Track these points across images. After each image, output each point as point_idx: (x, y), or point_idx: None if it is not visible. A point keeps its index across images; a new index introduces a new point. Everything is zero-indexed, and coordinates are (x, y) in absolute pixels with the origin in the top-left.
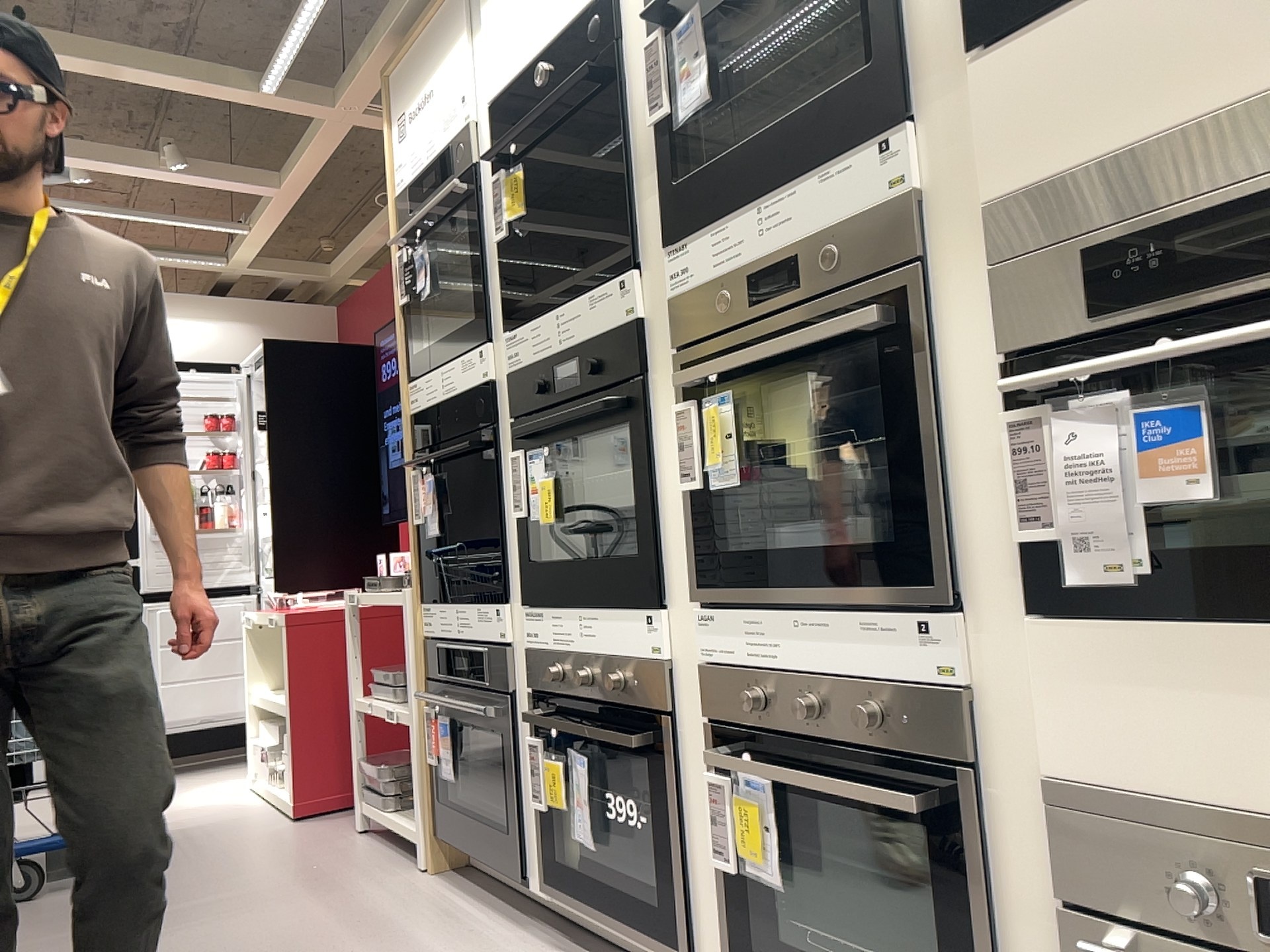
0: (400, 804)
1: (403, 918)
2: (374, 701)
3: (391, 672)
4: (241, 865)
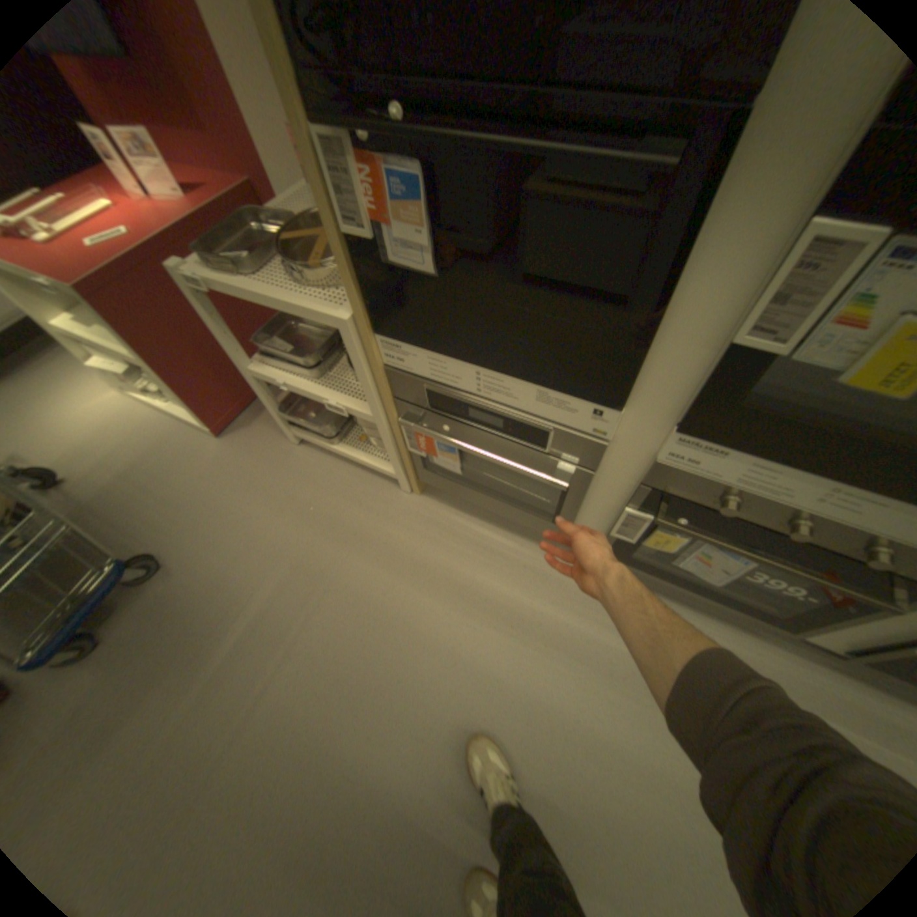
0: (338, 434)
1: (459, 565)
2: (282, 376)
3: (284, 345)
4: (243, 524)
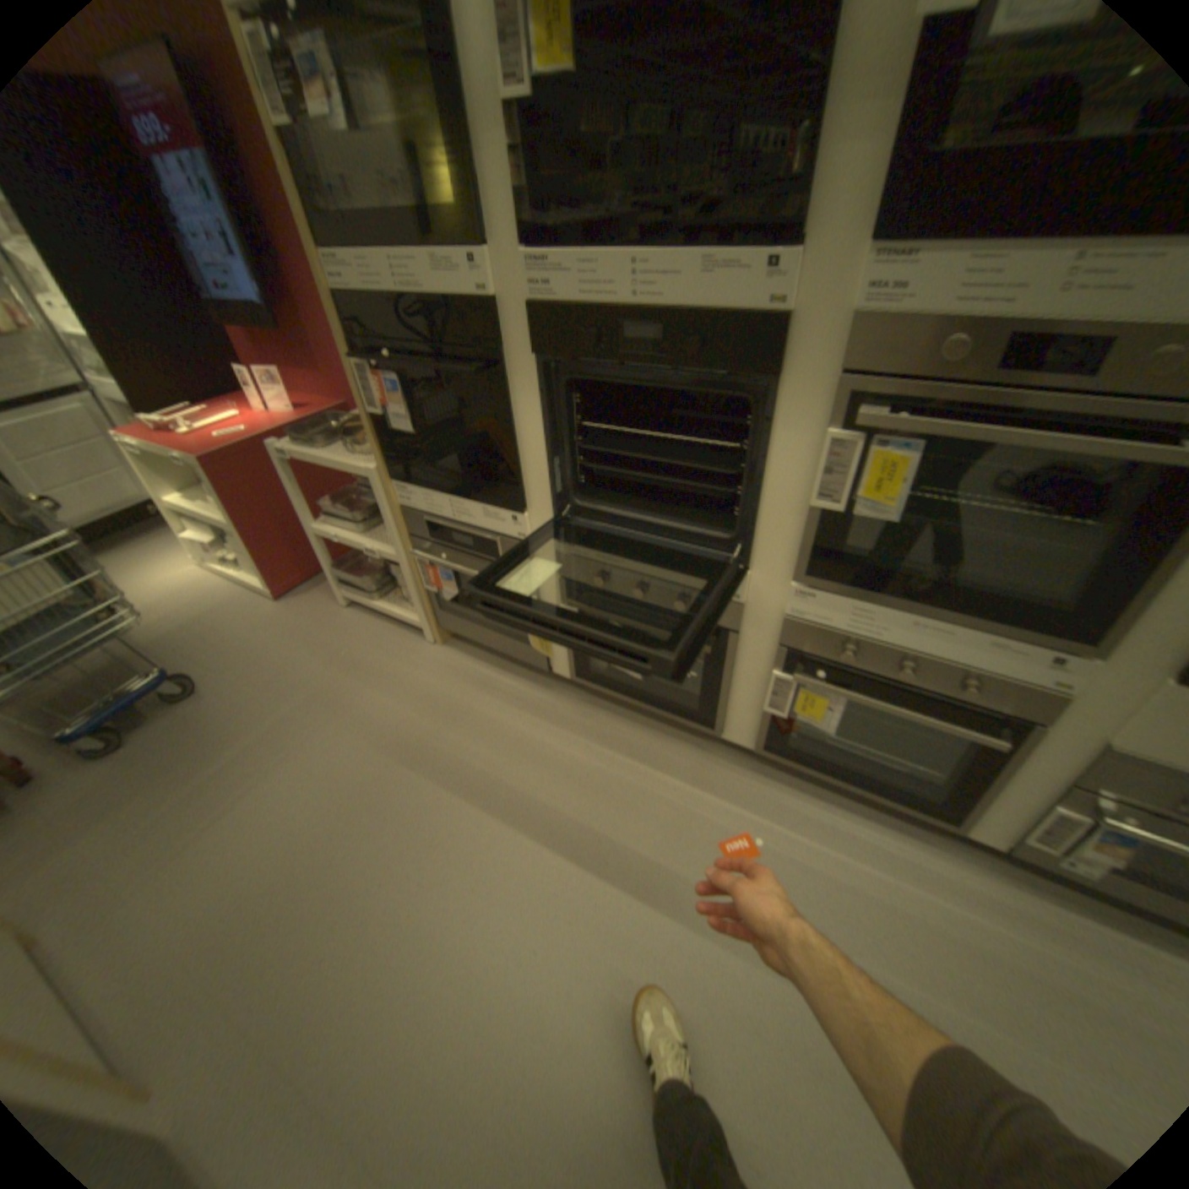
0: (380, 594)
1: (460, 697)
2: (335, 533)
3: (341, 508)
4: (278, 665)
